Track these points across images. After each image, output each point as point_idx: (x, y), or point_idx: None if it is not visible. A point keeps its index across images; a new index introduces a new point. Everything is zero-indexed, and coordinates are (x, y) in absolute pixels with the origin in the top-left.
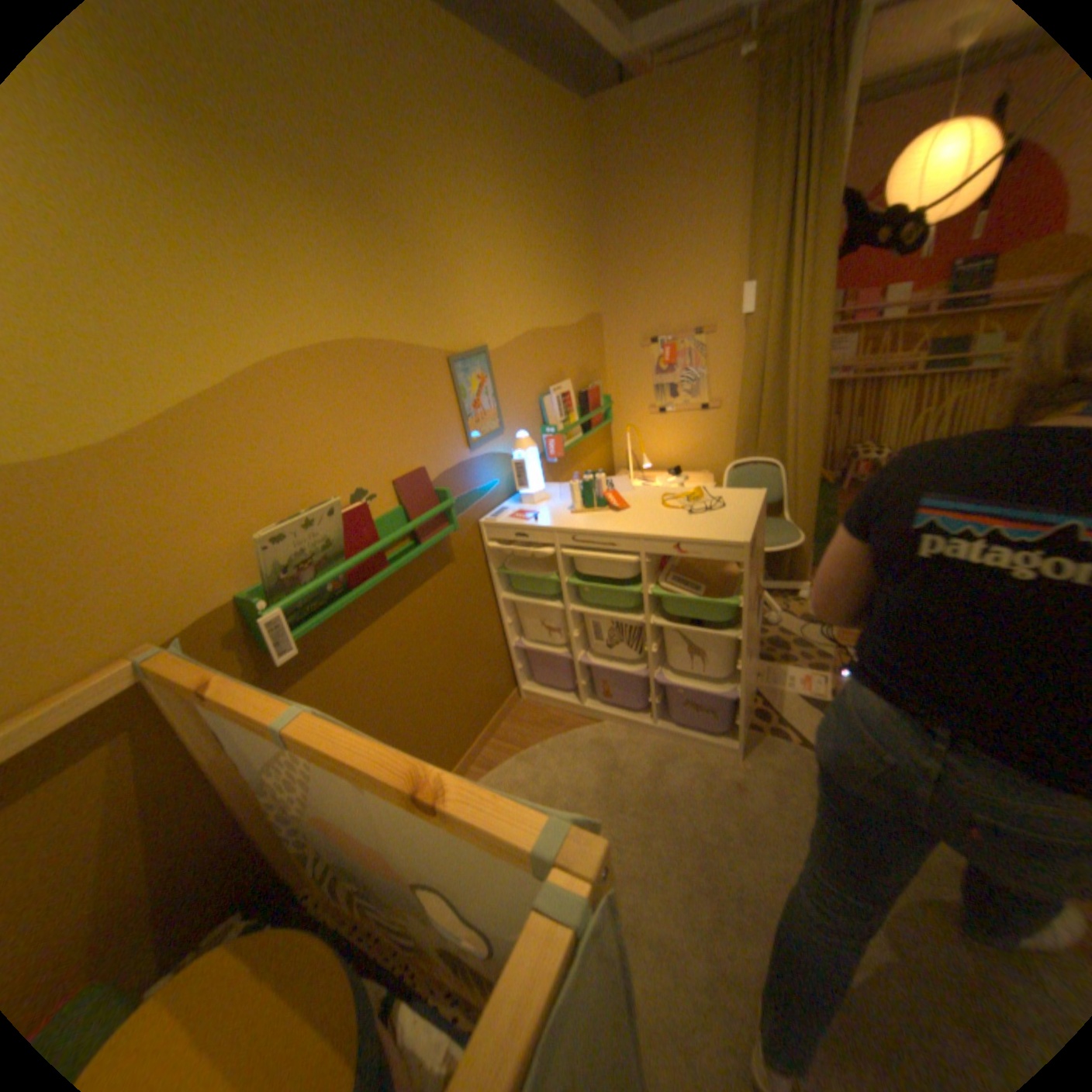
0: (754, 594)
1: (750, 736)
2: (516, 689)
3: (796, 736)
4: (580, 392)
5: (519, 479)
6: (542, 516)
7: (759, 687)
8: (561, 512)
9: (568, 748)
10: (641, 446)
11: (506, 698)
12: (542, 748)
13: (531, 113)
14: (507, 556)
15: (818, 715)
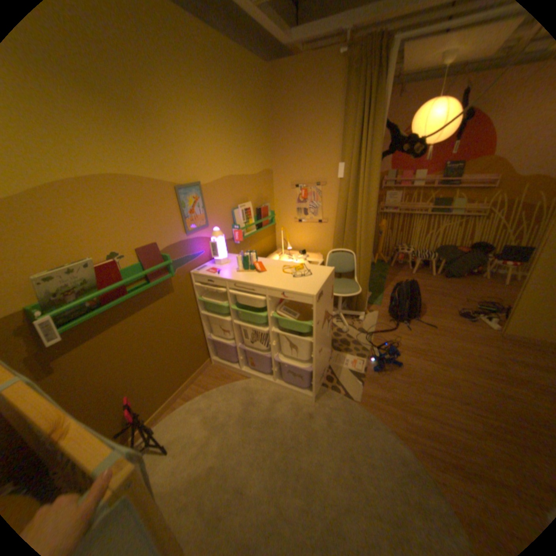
0: (323, 320)
1: (321, 389)
2: (209, 359)
3: (343, 391)
4: (257, 209)
5: (214, 252)
6: (223, 272)
7: (331, 364)
8: (233, 271)
9: (230, 392)
10: (287, 238)
11: (203, 364)
12: (217, 391)
13: (235, 67)
14: (207, 290)
15: (356, 380)
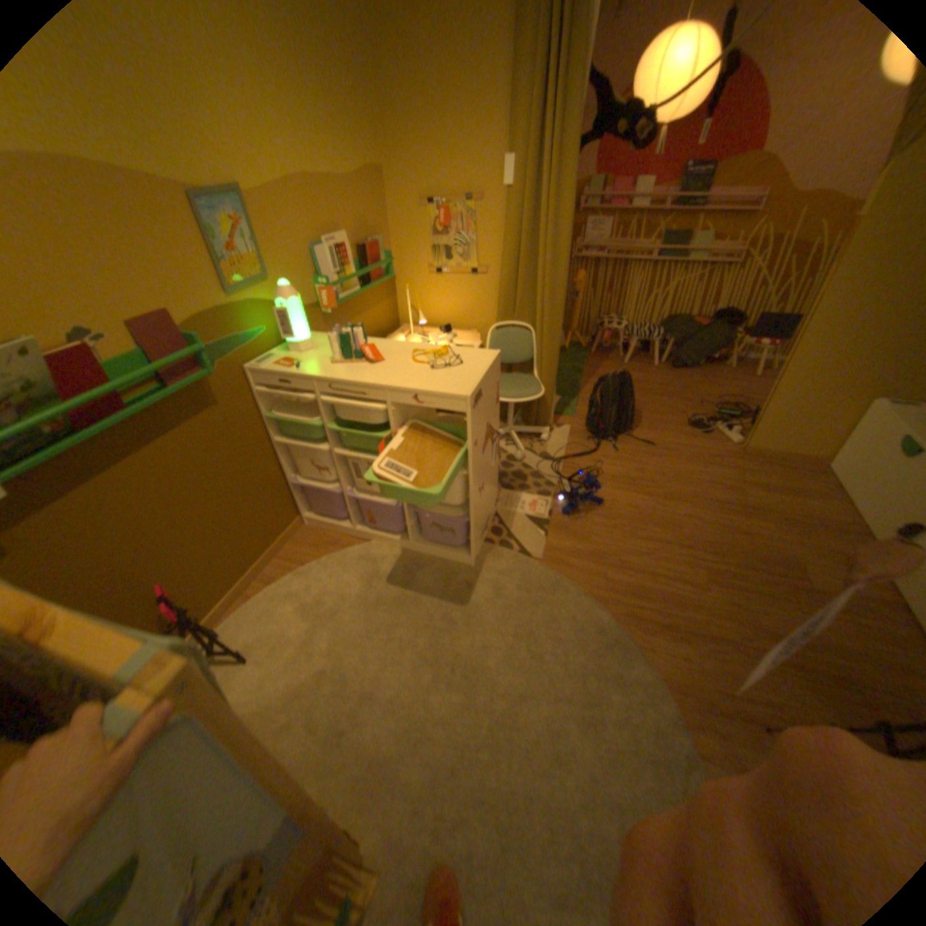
0: (484, 439)
1: (484, 547)
2: (299, 517)
3: (517, 546)
4: (358, 246)
5: (284, 328)
6: (305, 365)
7: (498, 510)
8: (323, 363)
9: (340, 564)
10: (418, 304)
11: (289, 525)
12: (317, 564)
13: None
14: (280, 401)
15: (535, 530)
